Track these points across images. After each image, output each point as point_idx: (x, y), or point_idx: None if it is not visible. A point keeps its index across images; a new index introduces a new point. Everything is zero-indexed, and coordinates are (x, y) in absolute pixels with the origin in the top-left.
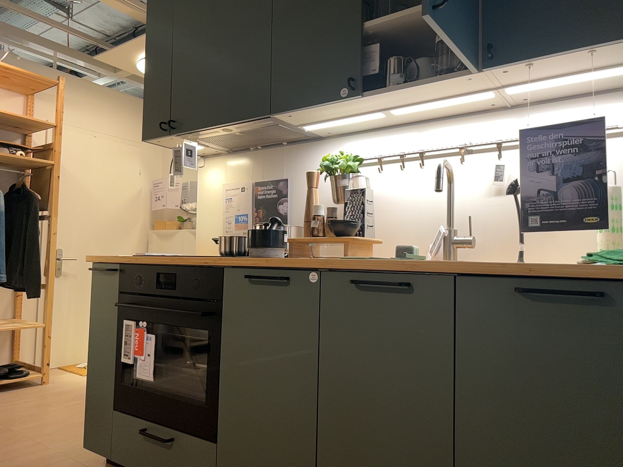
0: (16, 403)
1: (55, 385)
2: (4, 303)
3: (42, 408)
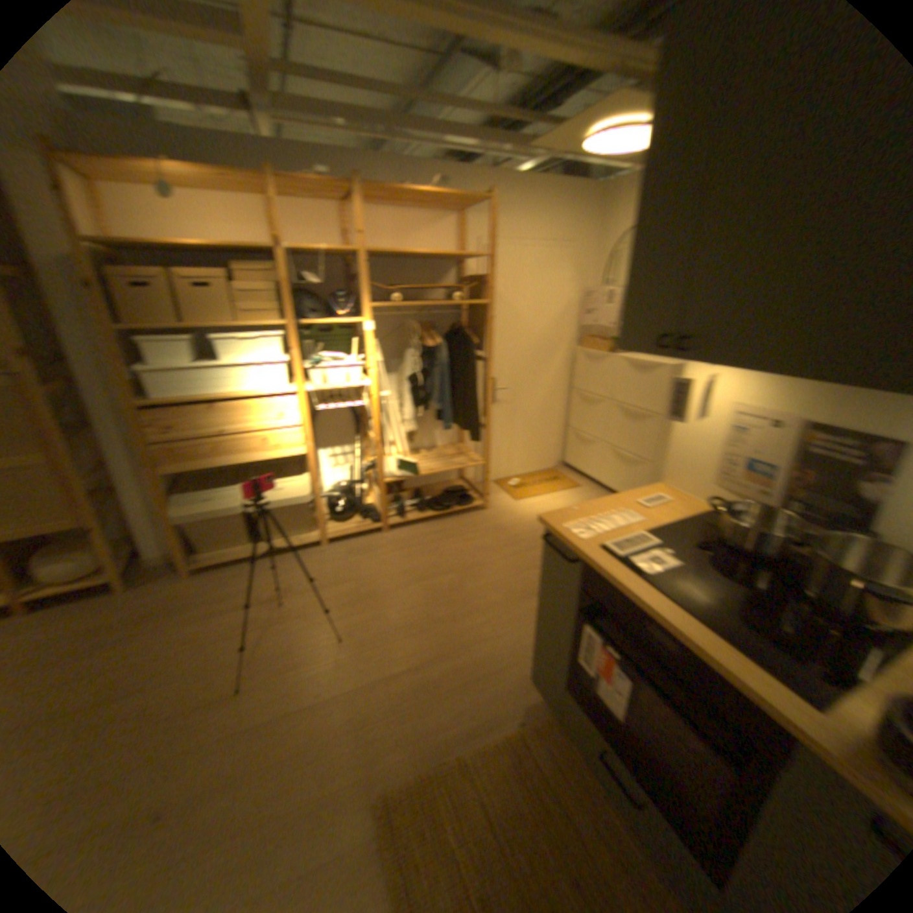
0: (465, 540)
1: (493, 515)
2: (449, 431)
3: (486, 554)
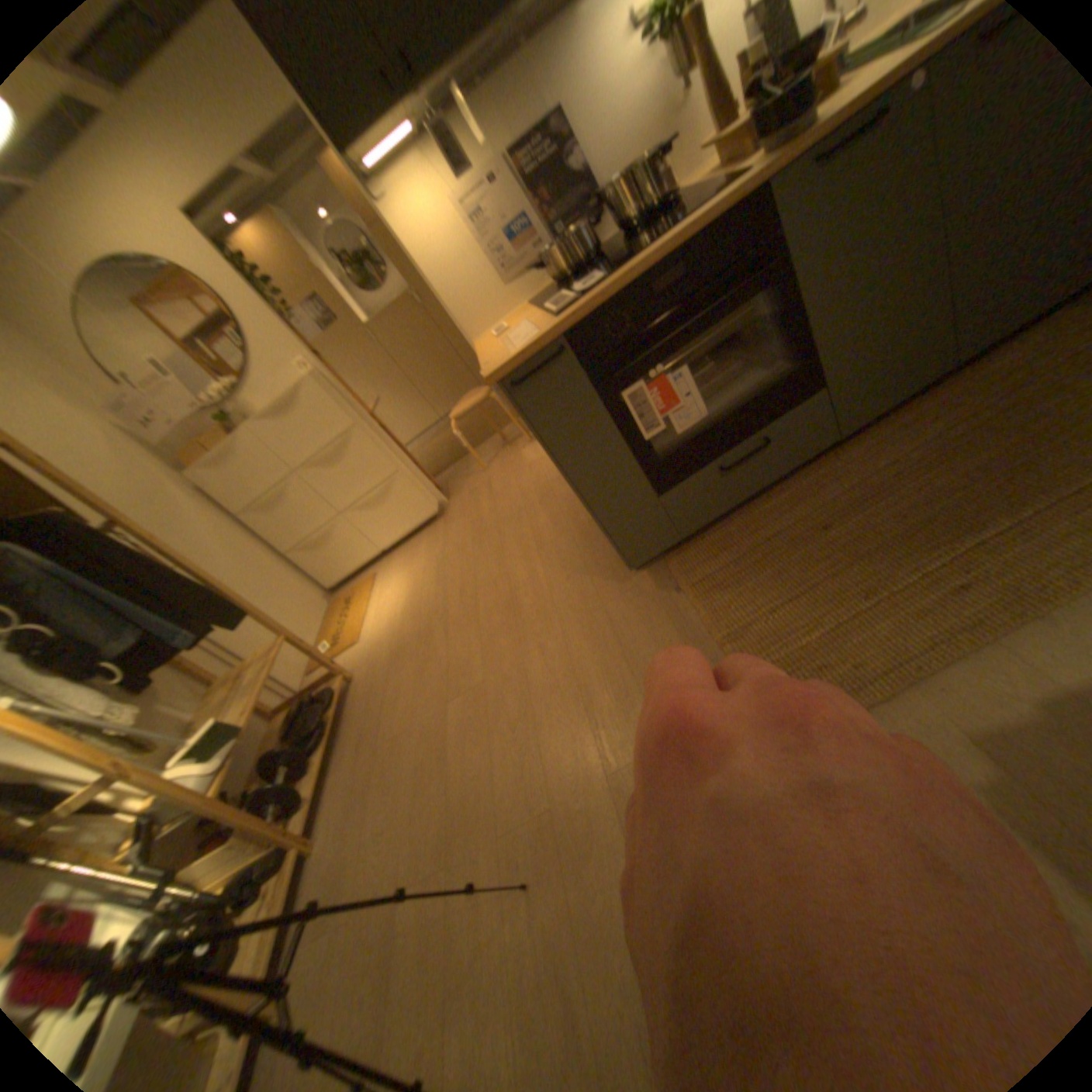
0: (394, 695)
1: (367, 664)
2: (178, 685)
3: (431, 662)
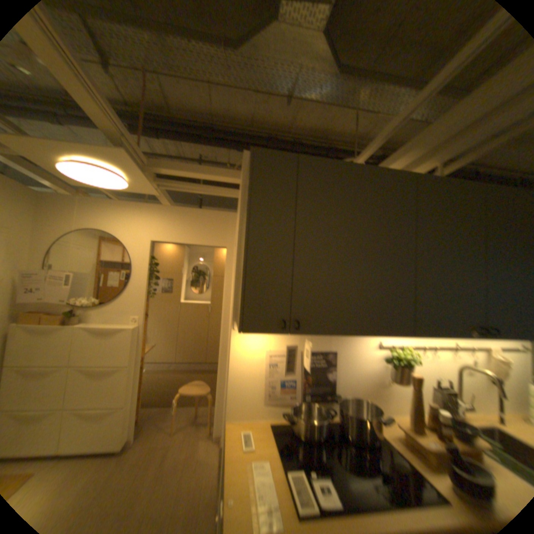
0: None
1: None
2: None
3: None
